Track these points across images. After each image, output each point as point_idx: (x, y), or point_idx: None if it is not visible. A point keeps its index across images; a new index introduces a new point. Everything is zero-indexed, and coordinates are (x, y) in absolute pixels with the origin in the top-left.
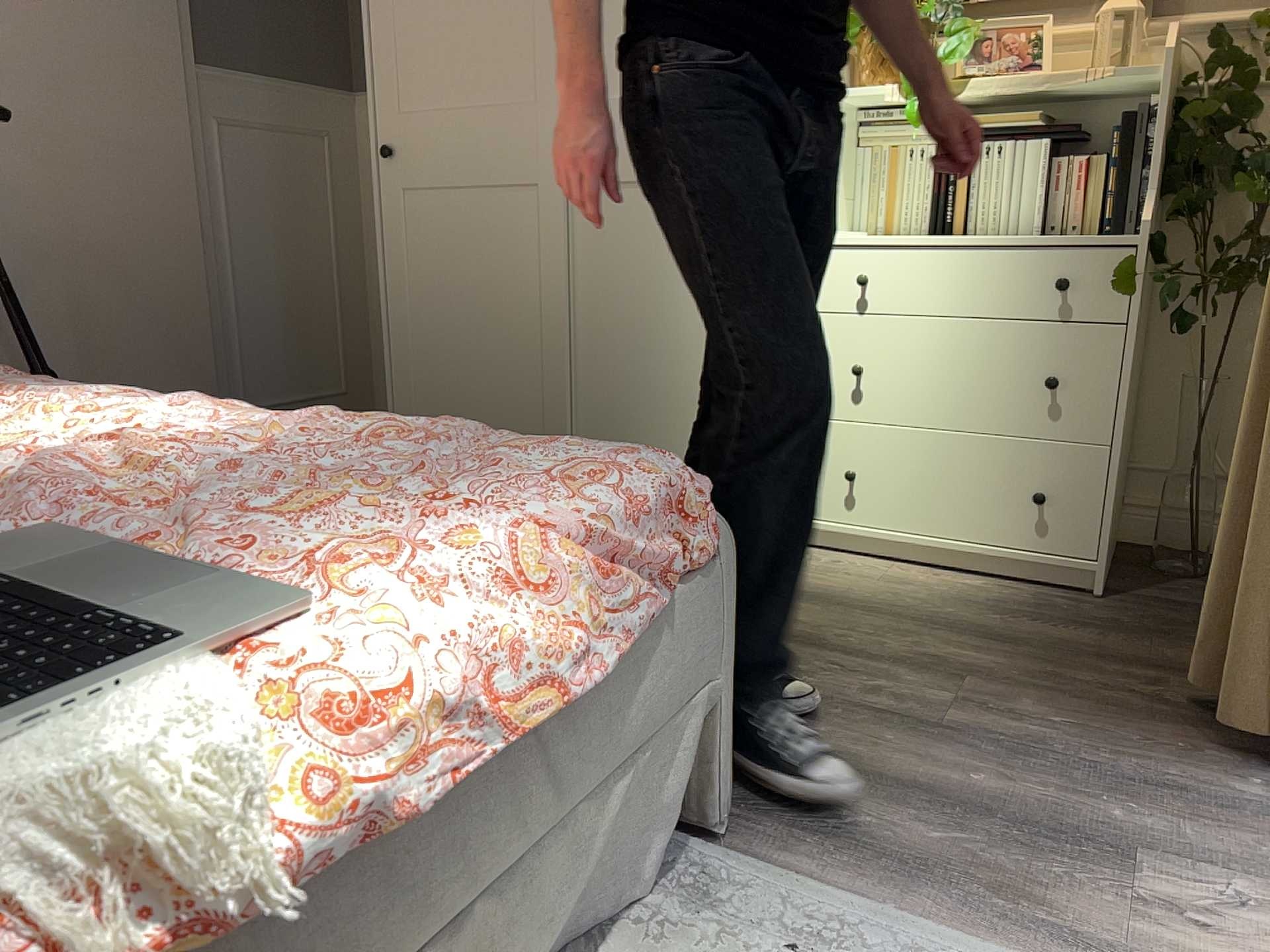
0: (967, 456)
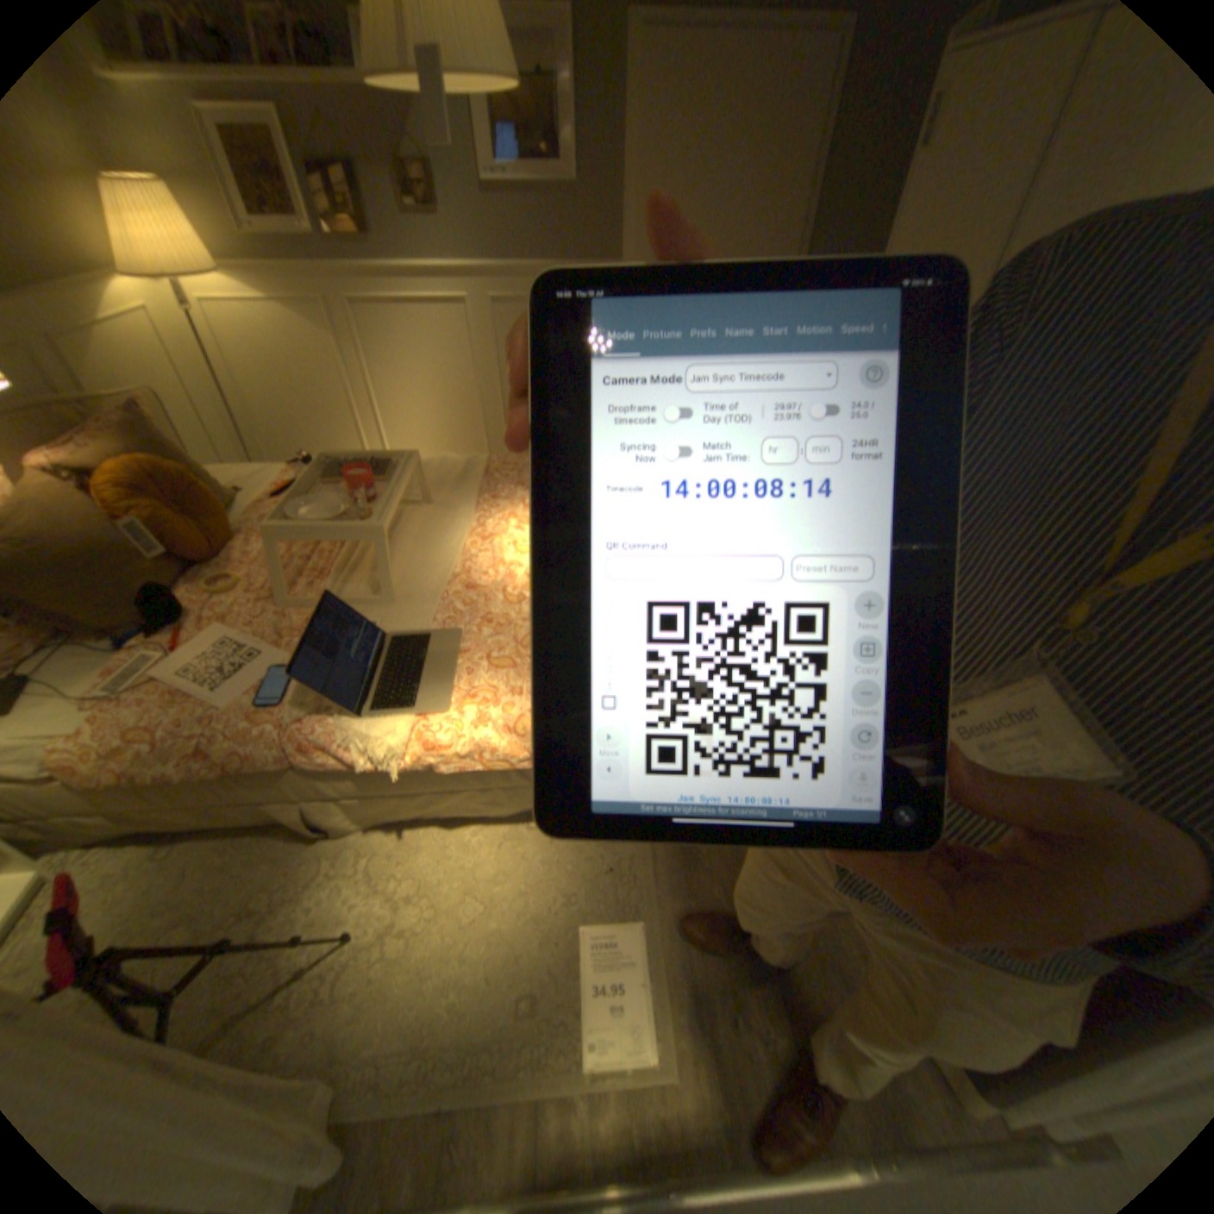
0: None
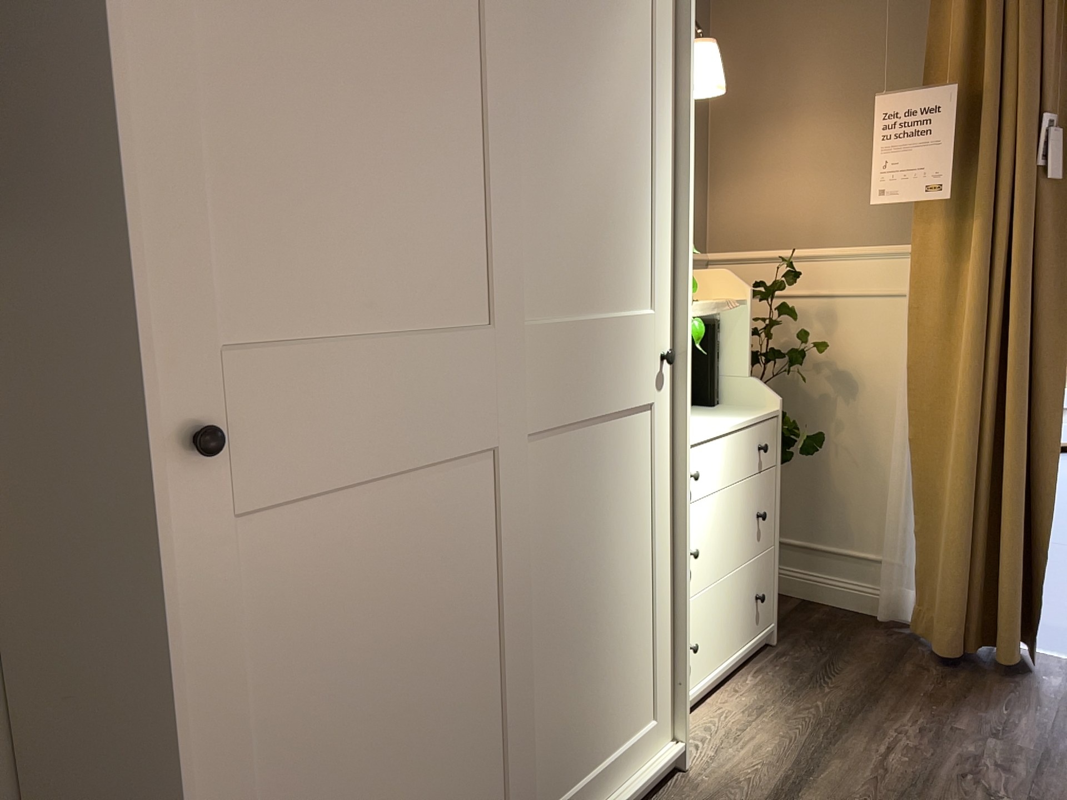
0: (728, 584)
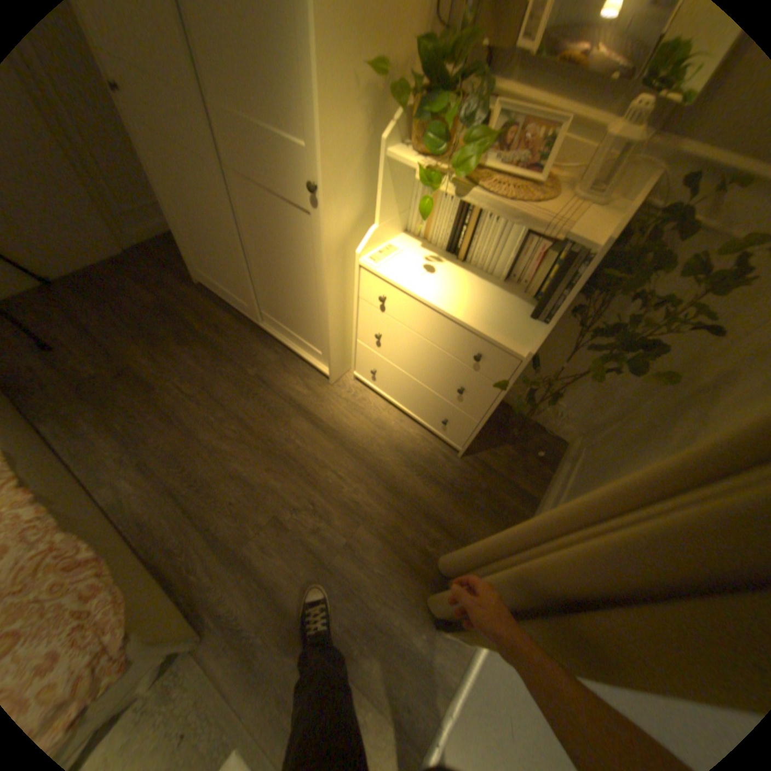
0: (420, 391)
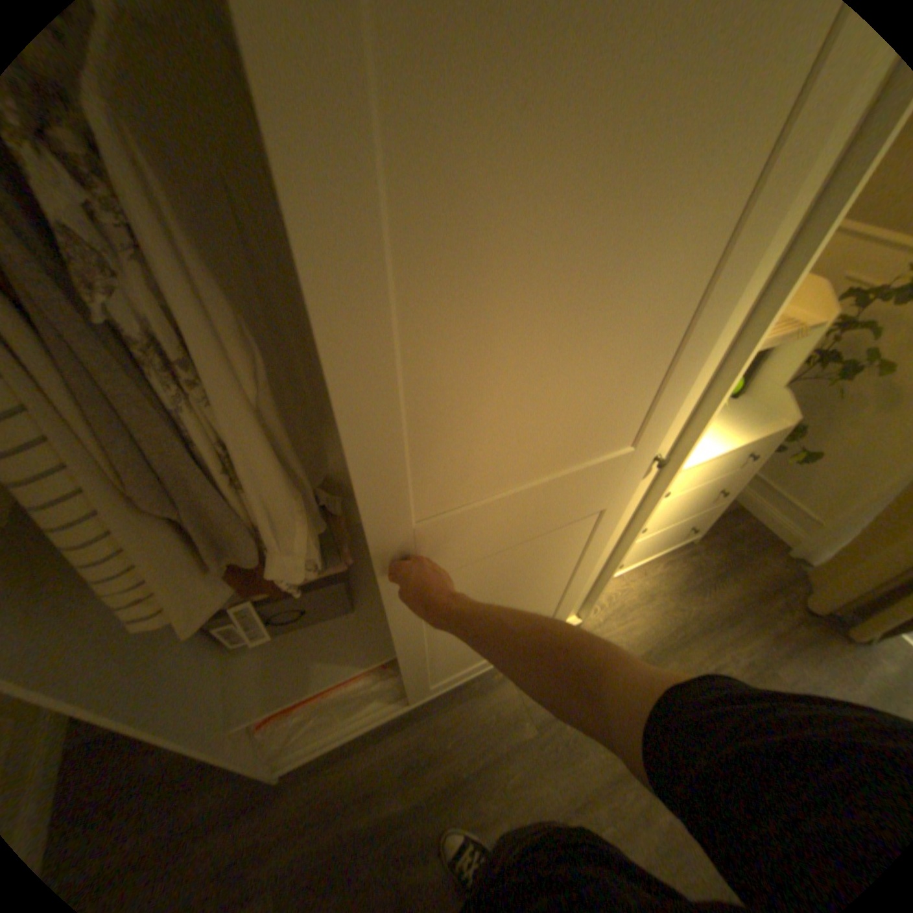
0: (671, 531)
